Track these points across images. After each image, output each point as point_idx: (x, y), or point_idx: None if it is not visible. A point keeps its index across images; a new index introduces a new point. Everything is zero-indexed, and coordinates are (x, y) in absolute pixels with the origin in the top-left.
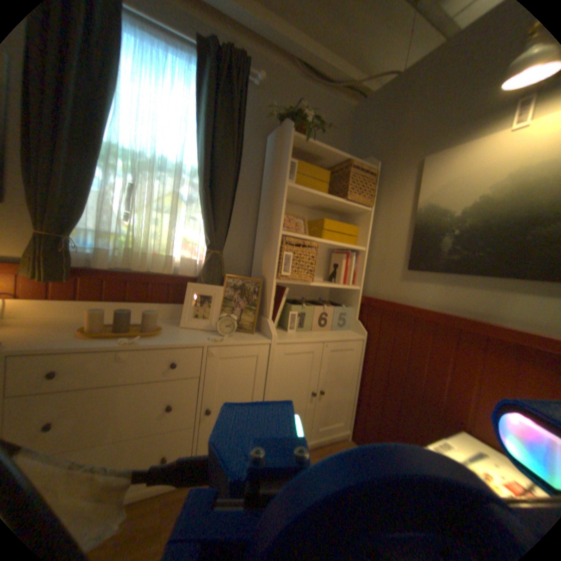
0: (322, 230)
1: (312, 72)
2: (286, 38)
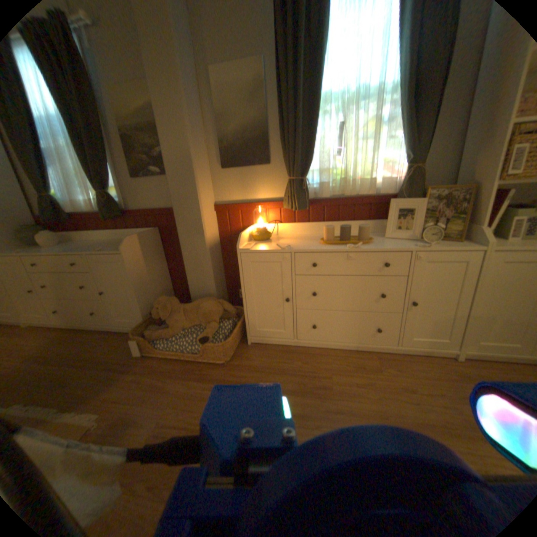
0: None
1: None
2: None
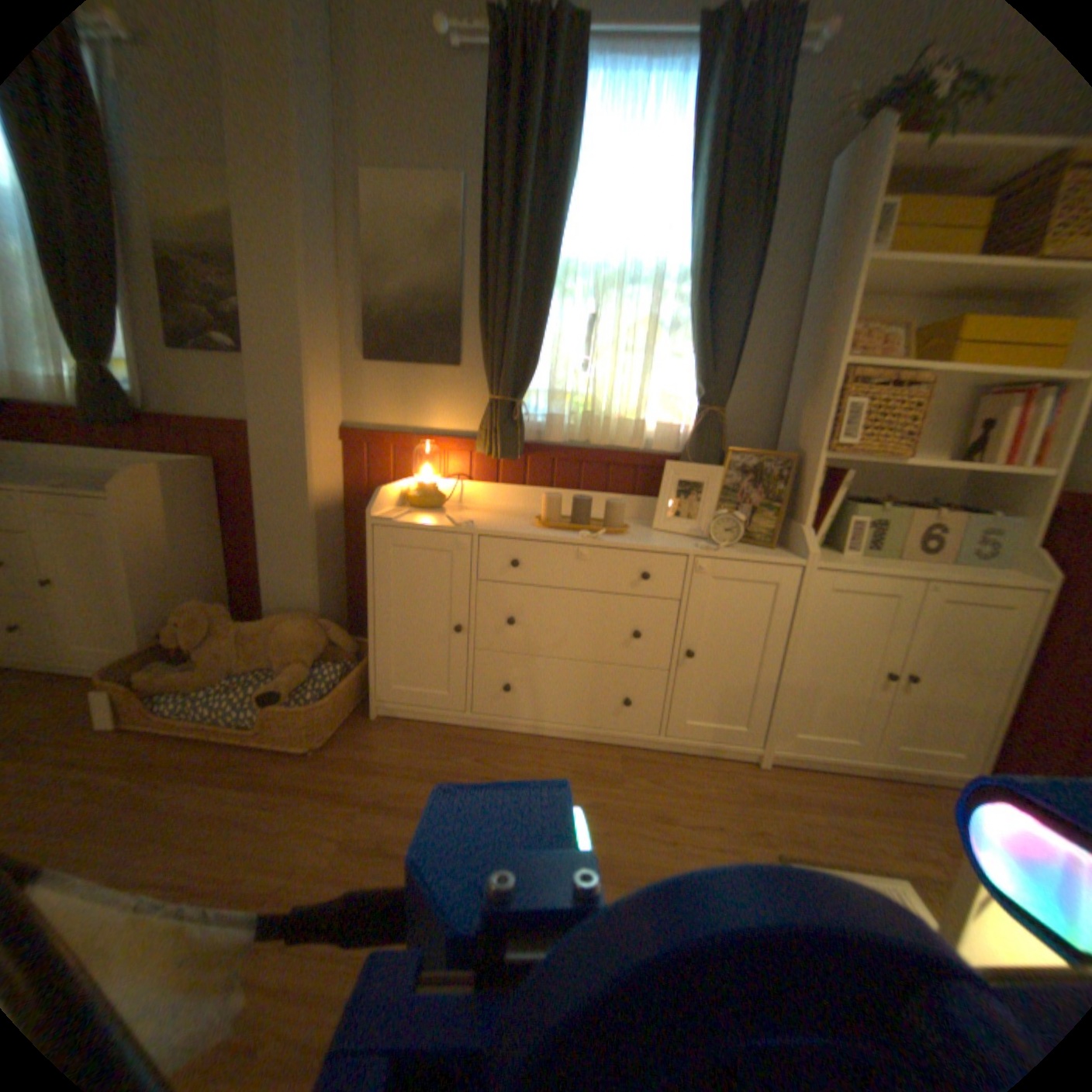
0: (955, 343)
1: None
2: None
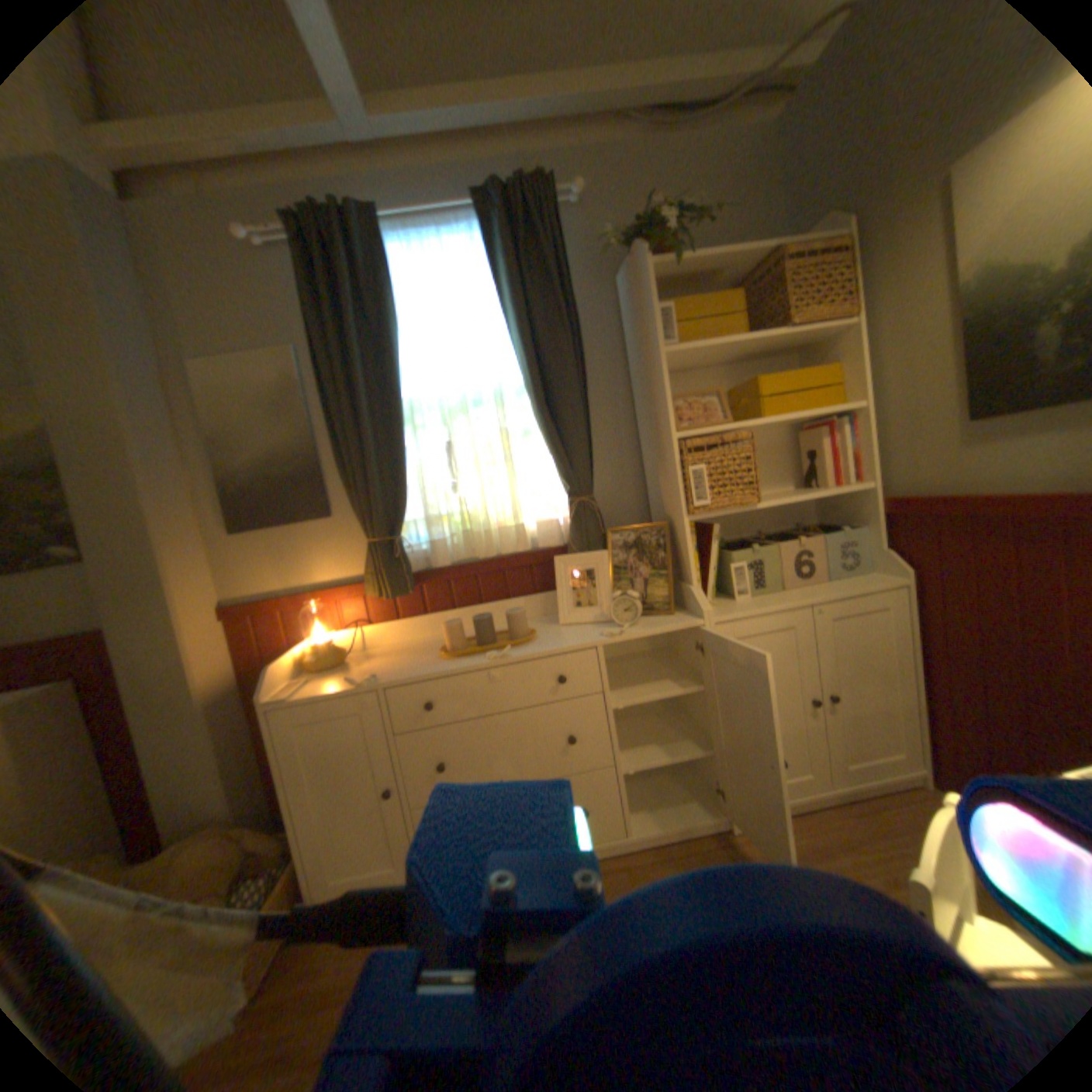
0: (758, 398)
1: (665, 109)
2: (599, 90)
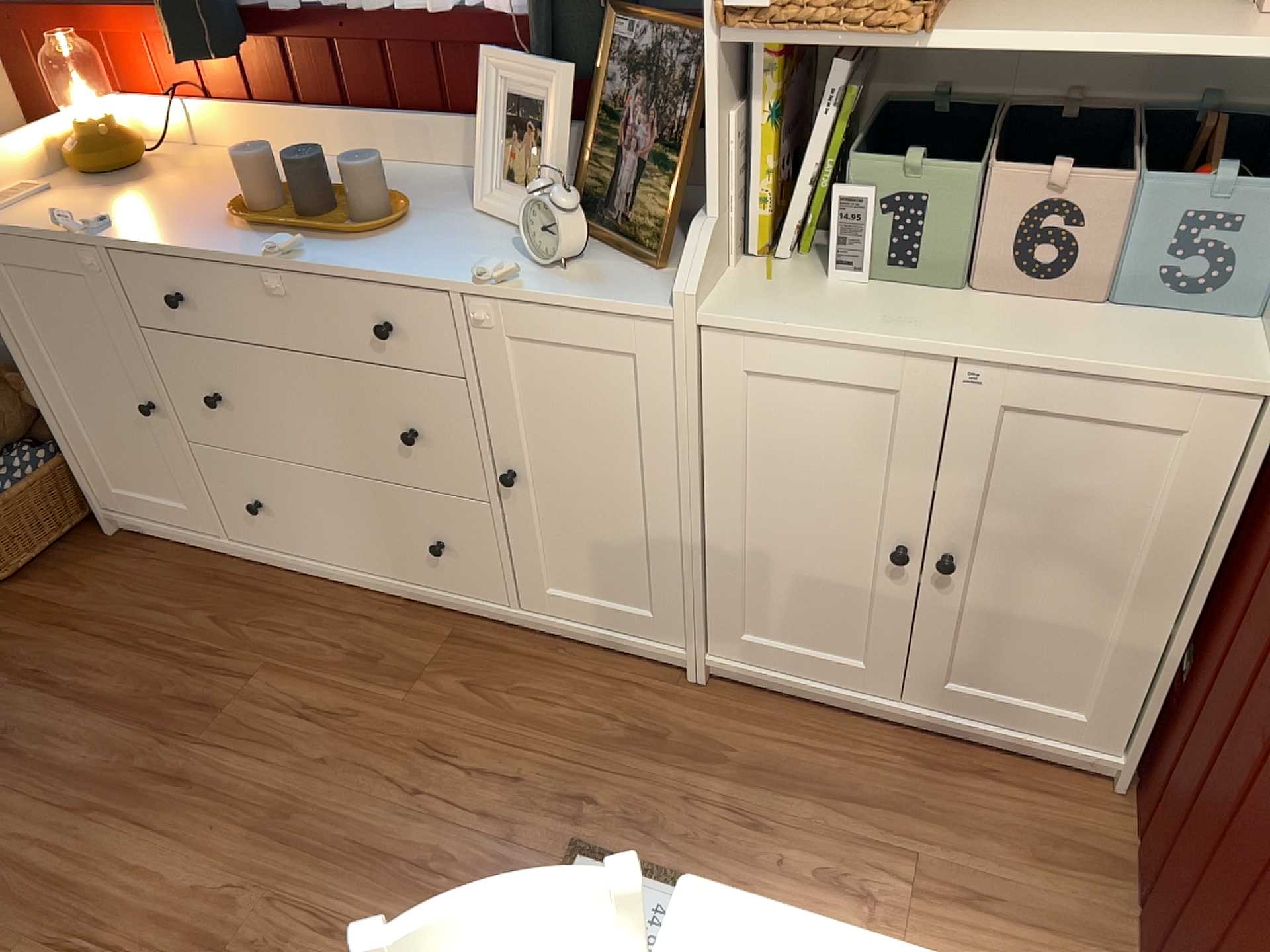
0: None
1: None
2: None
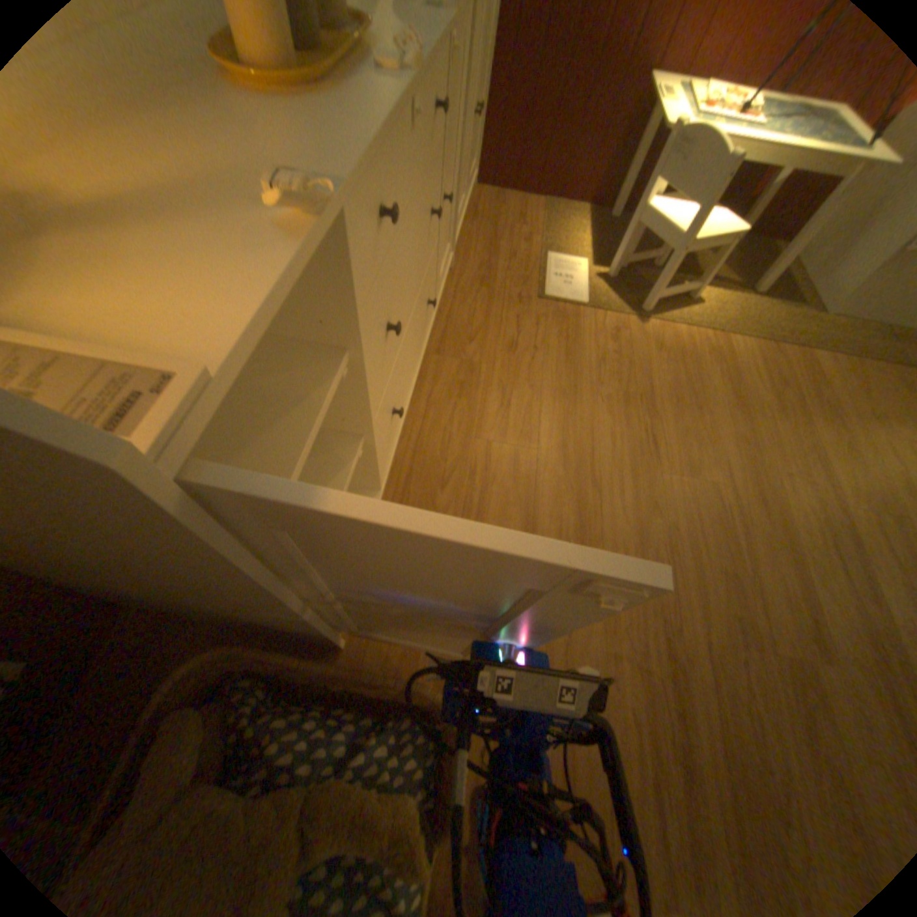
0: None
1: None
2: None
